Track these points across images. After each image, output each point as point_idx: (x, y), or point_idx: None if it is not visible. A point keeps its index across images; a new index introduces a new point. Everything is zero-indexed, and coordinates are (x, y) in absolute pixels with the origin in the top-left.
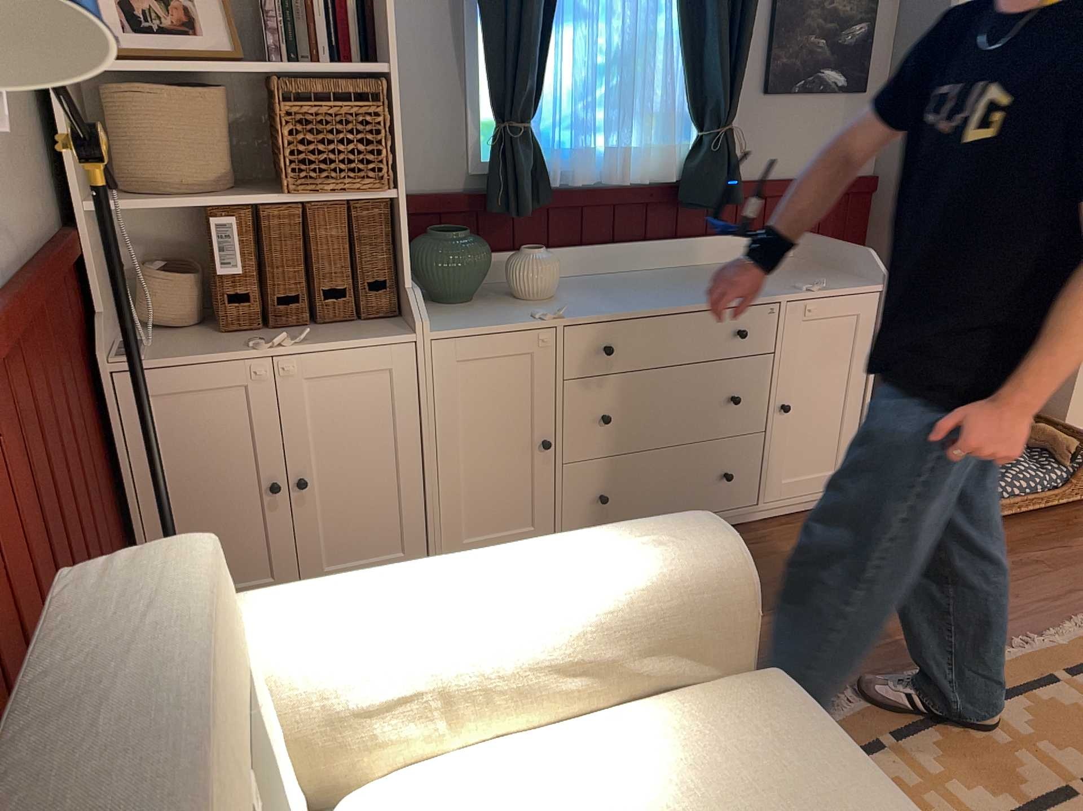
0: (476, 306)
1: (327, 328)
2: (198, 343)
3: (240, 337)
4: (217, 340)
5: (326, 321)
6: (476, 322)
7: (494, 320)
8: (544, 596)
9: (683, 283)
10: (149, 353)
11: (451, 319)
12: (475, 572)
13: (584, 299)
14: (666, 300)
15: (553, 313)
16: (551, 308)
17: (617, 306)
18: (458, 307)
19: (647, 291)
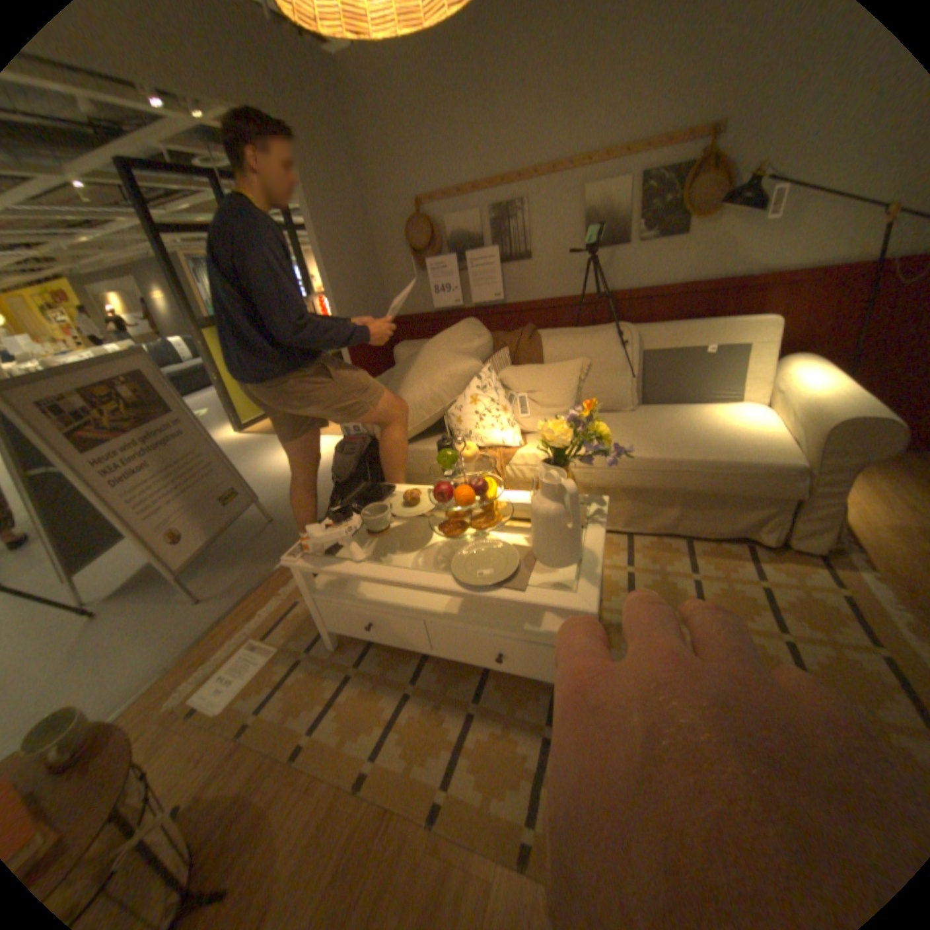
0: None
1: None
2: None
3: None
4: None
5: None
6: None
7: None
8: (813, 391)
9: None
10: None
11: None
12: (828, 381)
13: None
14: None
15: None
16: None
17: None
18: None
19: None
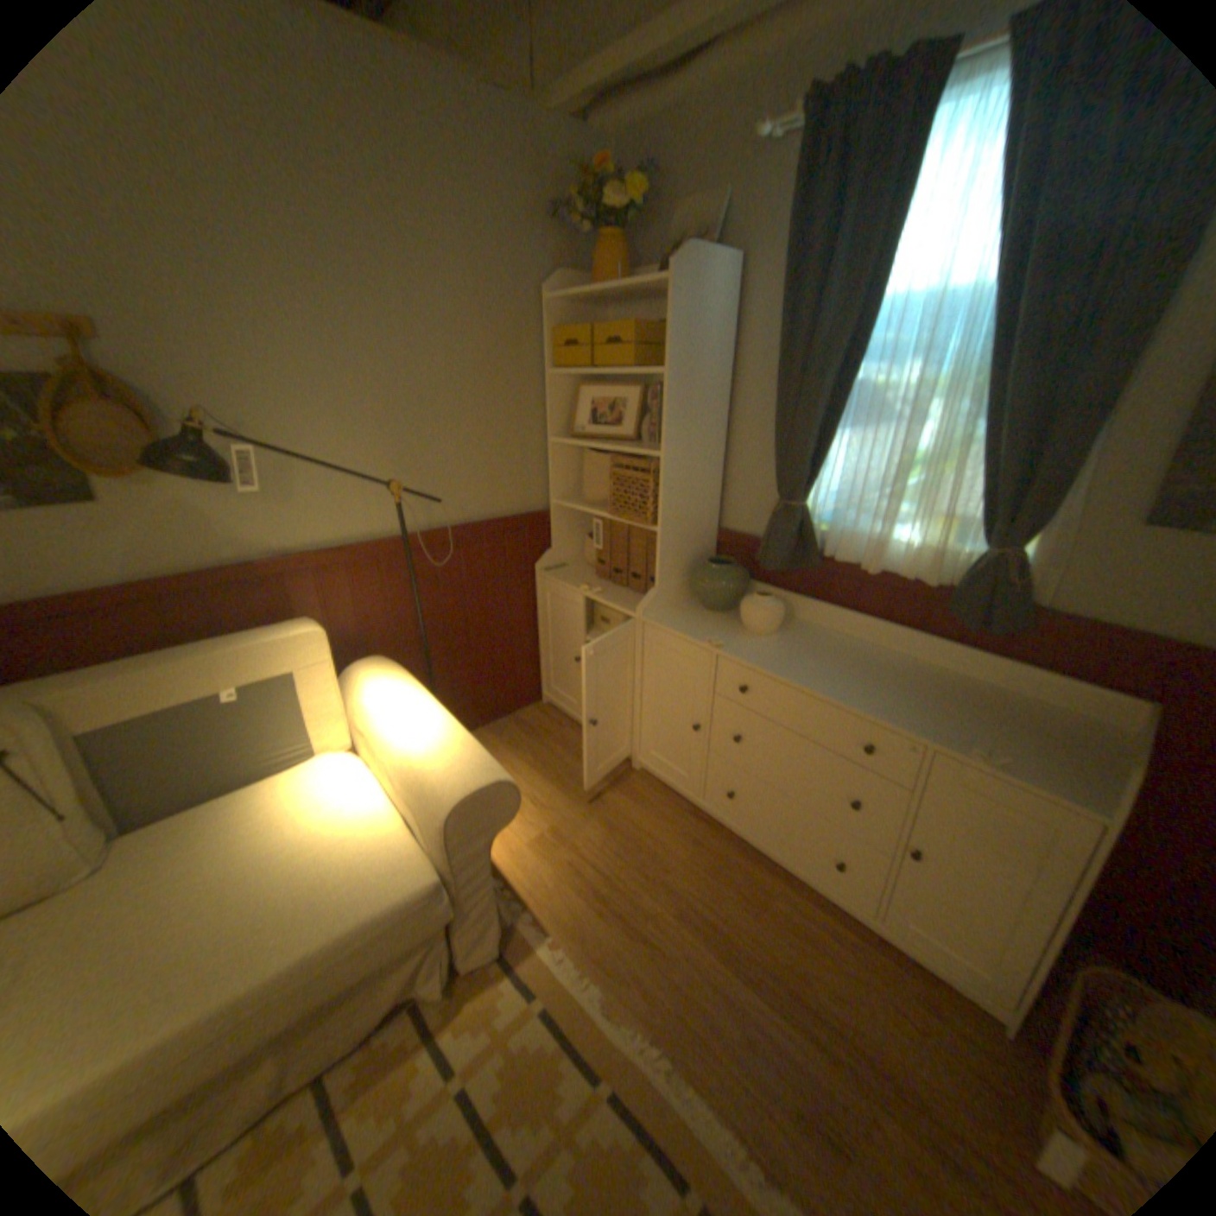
0: (711, 617)
1: (626, 593)
2: (579, 576)
3: (595, 581)
4: (586, 578)
5: (632, 590)
6: (676, 625)
7: (687, 629)
8: (402, 742)
9: (888, 681)
10: (557, 572)
11: (674, 617)
12: (413, 715)
13: (775, 648)
14: (818, 680)
15: (723, 643)
16: (719, 640)
17: (774, 663)
18: (700, 614)
19: (833, 669)
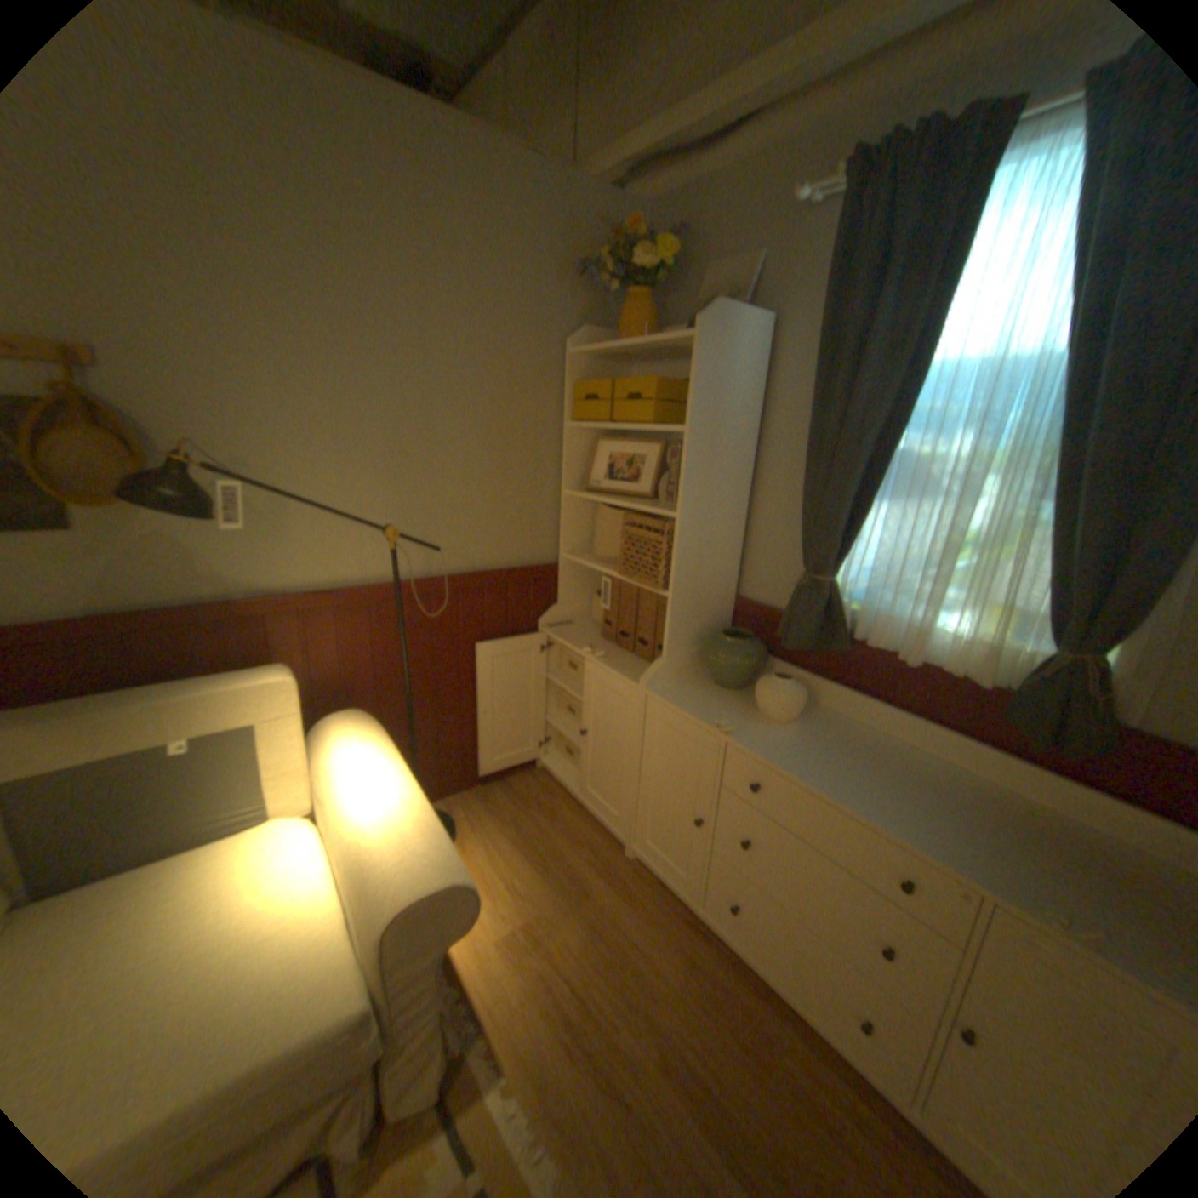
0: (723, 696)
1: (632, 660)
2: (585, 636)
3: (600, 642)
4: (592, 639)
5: (639, 656)
6: (683, 702)
7: (695, 709)
8: (358, 820)
9: (932, 798)
10: (562, 630)
11: (682, 693)
12: (376, 787)
13: (795, 741)
14: (846, 789)
15: (735, 730)
16: (730, 726)
17: (793, 761)
18: (712, 690)
19: (863, 775)
